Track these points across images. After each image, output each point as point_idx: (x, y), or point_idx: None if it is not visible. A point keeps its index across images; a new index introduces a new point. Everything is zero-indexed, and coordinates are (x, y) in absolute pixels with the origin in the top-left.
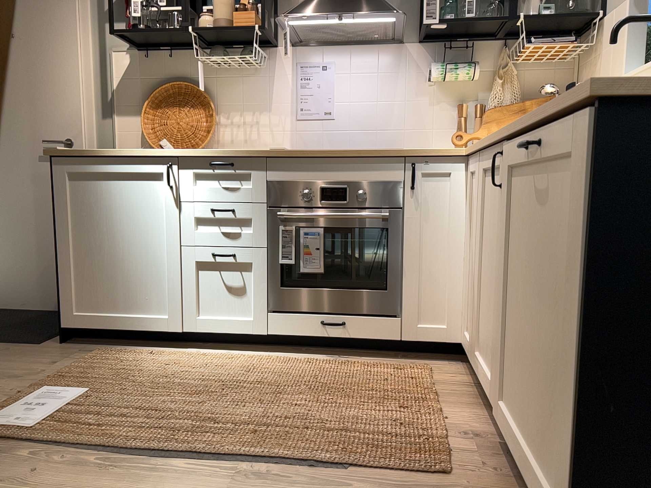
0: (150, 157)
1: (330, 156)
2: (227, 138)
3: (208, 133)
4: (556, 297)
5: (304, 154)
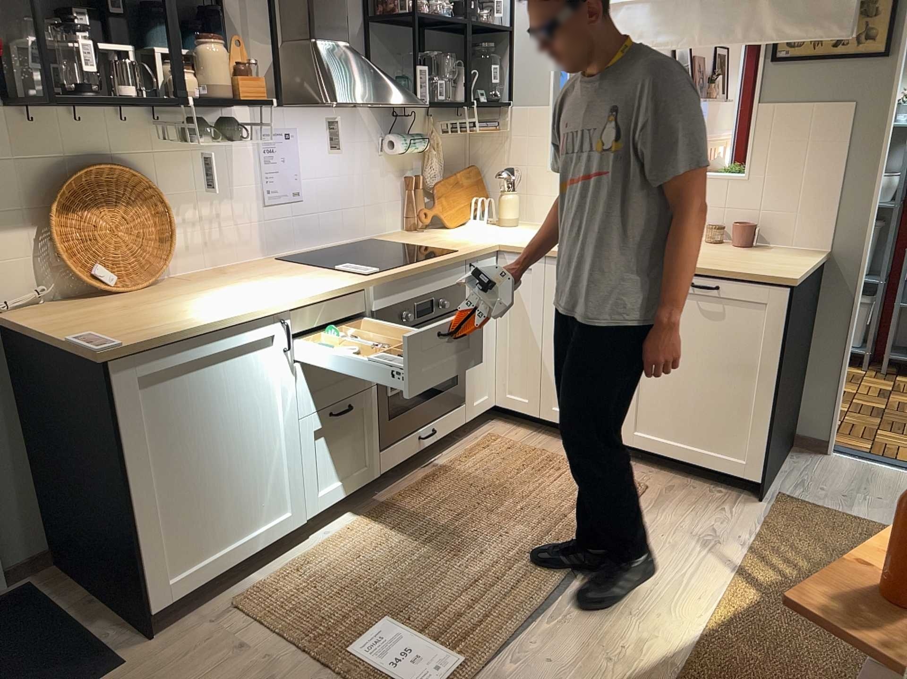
0: (259, 319)
1: (422, 271)
2: (181, 244)
3: (164, 243)
4: (722, 365)
5: (405, 274)
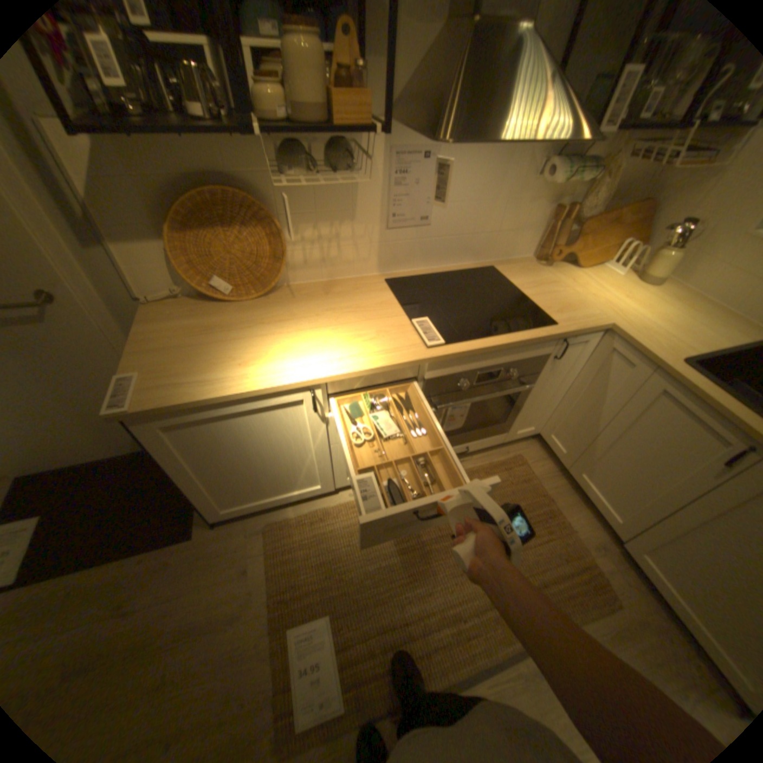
0: (284, 389)
1: (495, 348)
2: (298, 257)
3: (277, 259)
4: None
5: (471, 352)
